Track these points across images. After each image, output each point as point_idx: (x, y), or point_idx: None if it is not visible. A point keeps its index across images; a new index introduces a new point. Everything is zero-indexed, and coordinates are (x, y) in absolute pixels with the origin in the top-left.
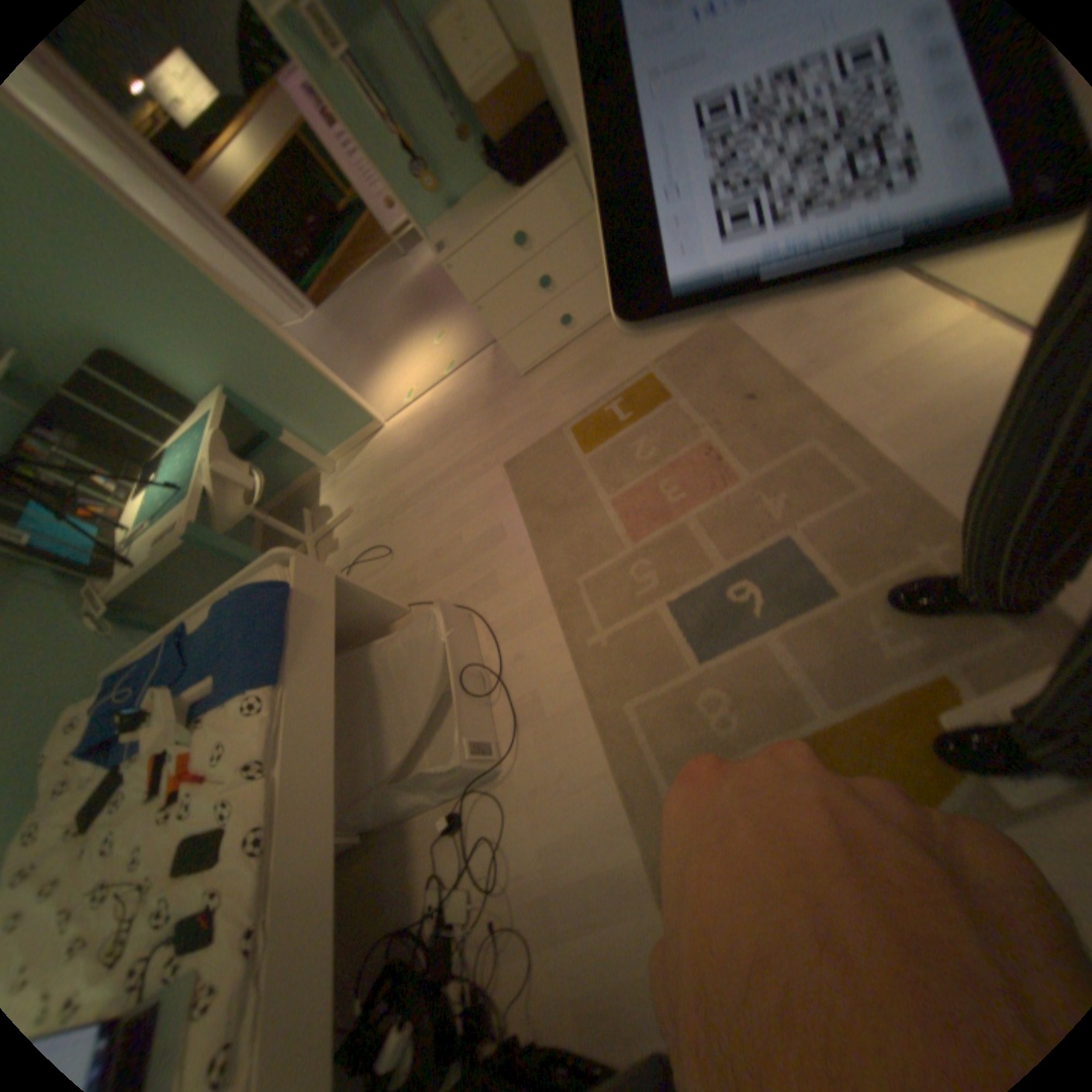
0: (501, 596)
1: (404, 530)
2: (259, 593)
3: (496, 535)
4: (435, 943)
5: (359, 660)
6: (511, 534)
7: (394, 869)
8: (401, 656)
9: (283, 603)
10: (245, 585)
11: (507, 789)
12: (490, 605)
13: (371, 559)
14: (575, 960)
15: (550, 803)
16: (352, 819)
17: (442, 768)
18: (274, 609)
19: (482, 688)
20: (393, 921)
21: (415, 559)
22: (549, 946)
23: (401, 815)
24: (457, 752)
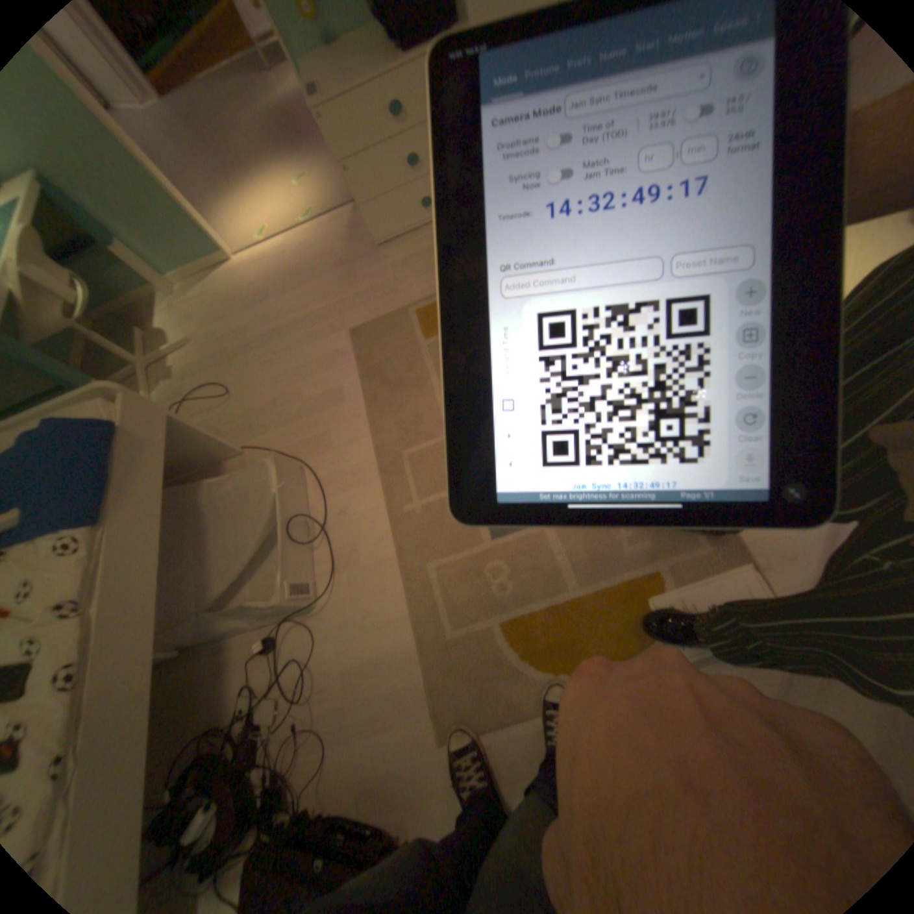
0: (333, 455)
1: (244, 374)
2: (80, 432)
3: (335, 397)
4: (245, 738)
5: (188, 497)
6: (349, 399)
7: (212, 680)
8: (233, 499)
9: (108, 445)
10: (64, 416)
11: (321, 621)
12: (322, 461)
13: (207, 396)
14: (362, 754)
15: (356, 635)
16: (172, 638)
17: (263, 603)
18: (98, 450)
19: (308, 534)
20: (207, 721)
21: (253, 405)
22: (342, 743)
23: (221, 635)
24: (280, 592)
